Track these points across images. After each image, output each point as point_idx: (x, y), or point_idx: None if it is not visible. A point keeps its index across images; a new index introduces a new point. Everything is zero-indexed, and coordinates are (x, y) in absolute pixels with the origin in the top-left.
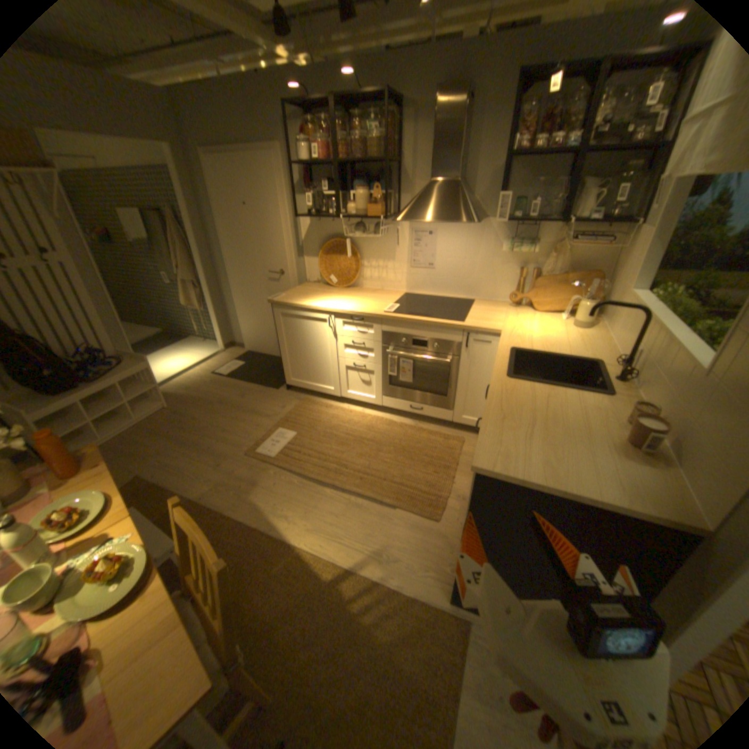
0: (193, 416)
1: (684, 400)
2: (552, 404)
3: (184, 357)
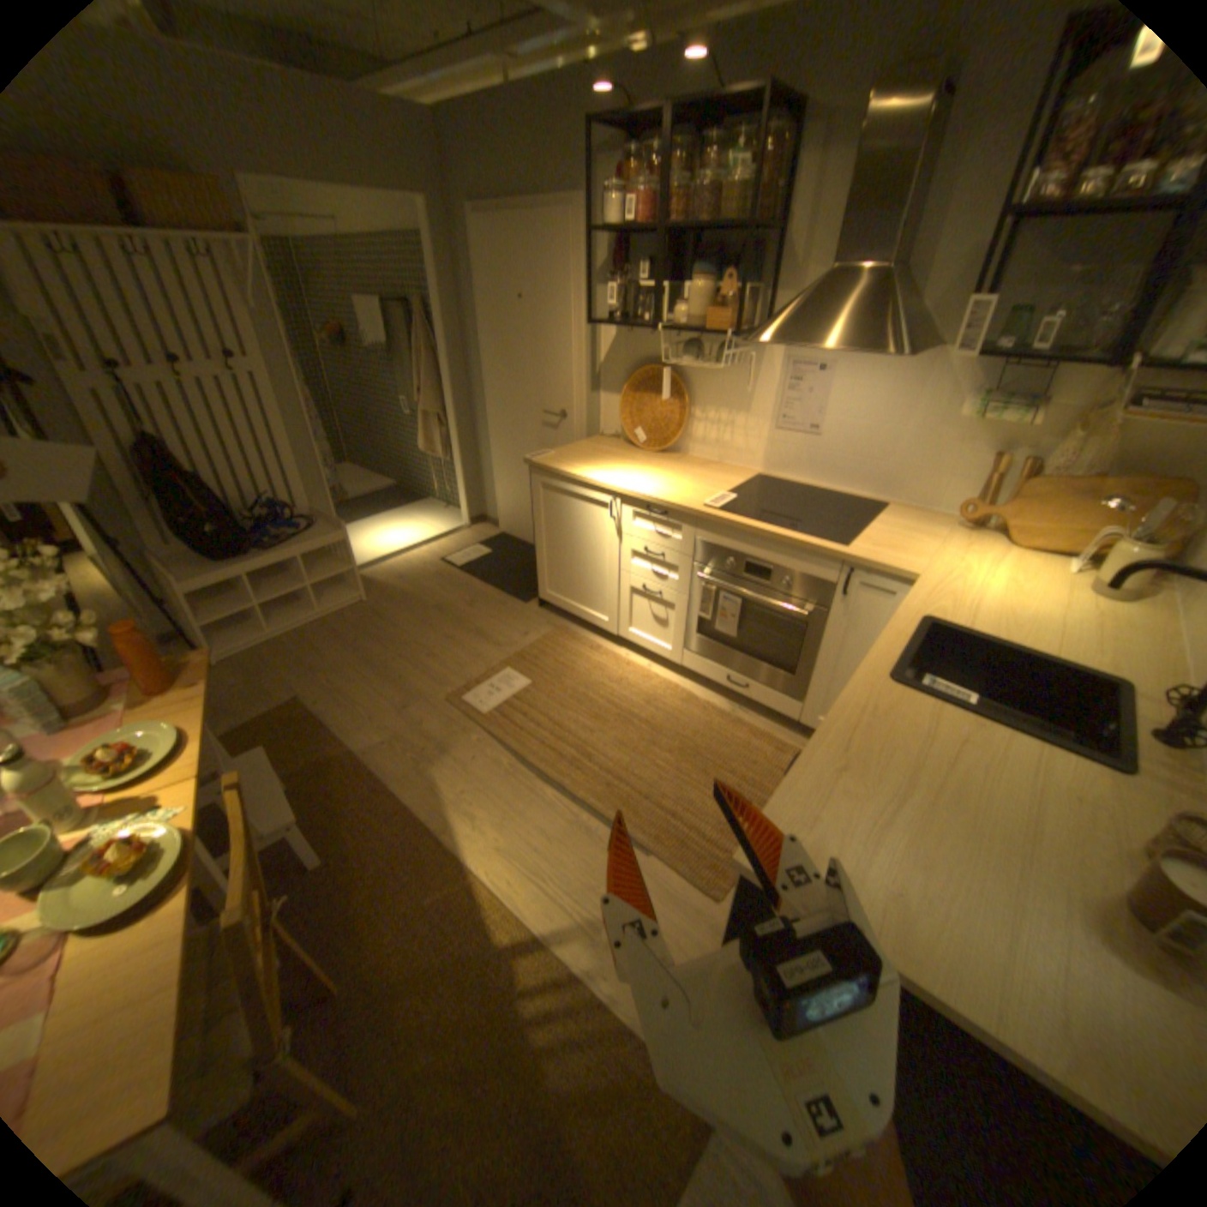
0: (396, 622)
1: None
2: (970, 762)
3: (413, 529)
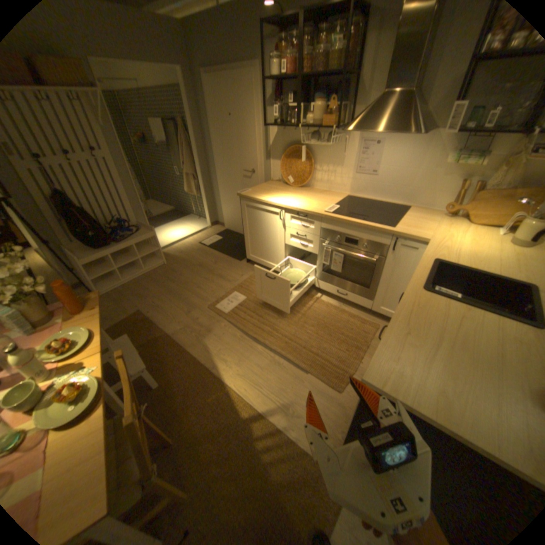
0: (181, 273)
1: None
2: (466, 326)
3: (185, 229)
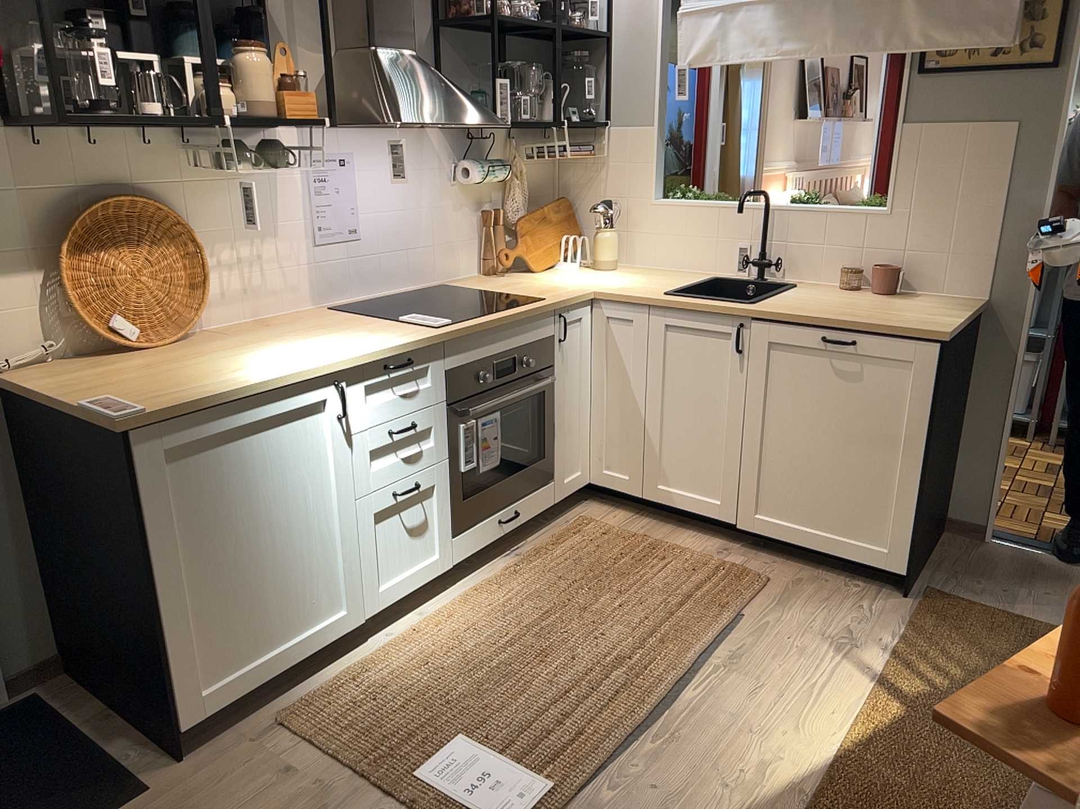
0: None
1: (874, 244)
2: (816, 301)
3: None
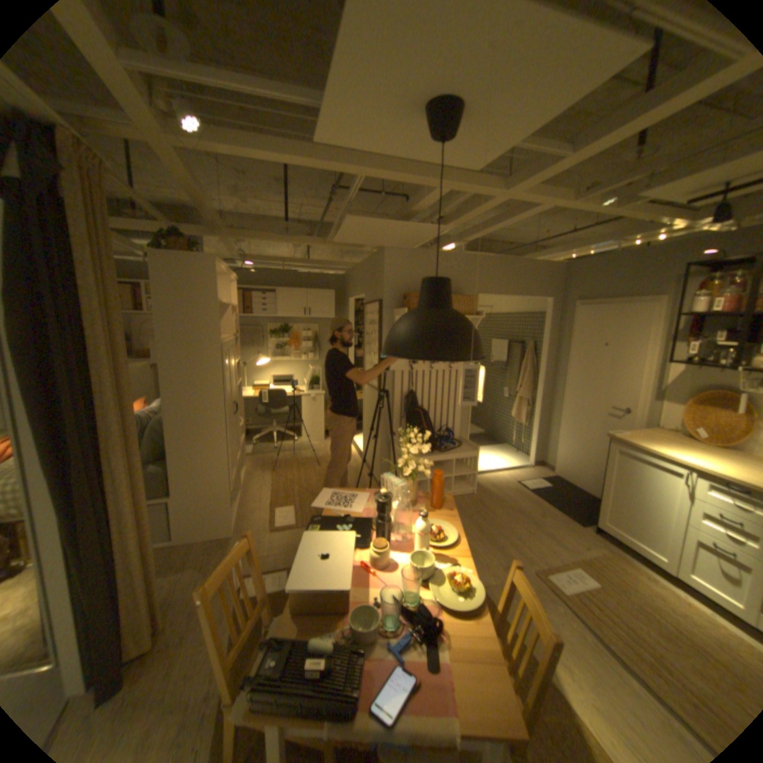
0: (495, 512)
1: None
2: None
3: (498, 459)
